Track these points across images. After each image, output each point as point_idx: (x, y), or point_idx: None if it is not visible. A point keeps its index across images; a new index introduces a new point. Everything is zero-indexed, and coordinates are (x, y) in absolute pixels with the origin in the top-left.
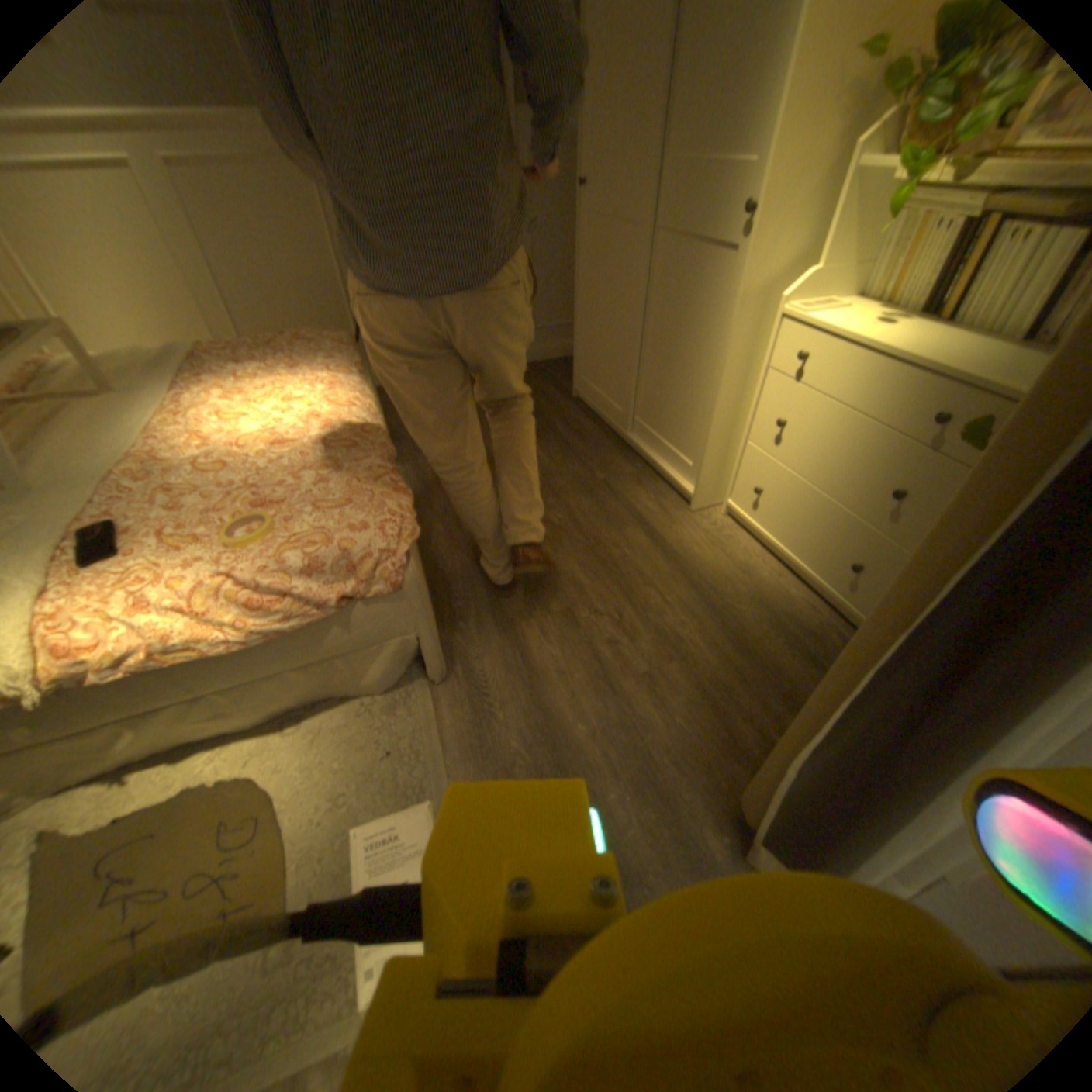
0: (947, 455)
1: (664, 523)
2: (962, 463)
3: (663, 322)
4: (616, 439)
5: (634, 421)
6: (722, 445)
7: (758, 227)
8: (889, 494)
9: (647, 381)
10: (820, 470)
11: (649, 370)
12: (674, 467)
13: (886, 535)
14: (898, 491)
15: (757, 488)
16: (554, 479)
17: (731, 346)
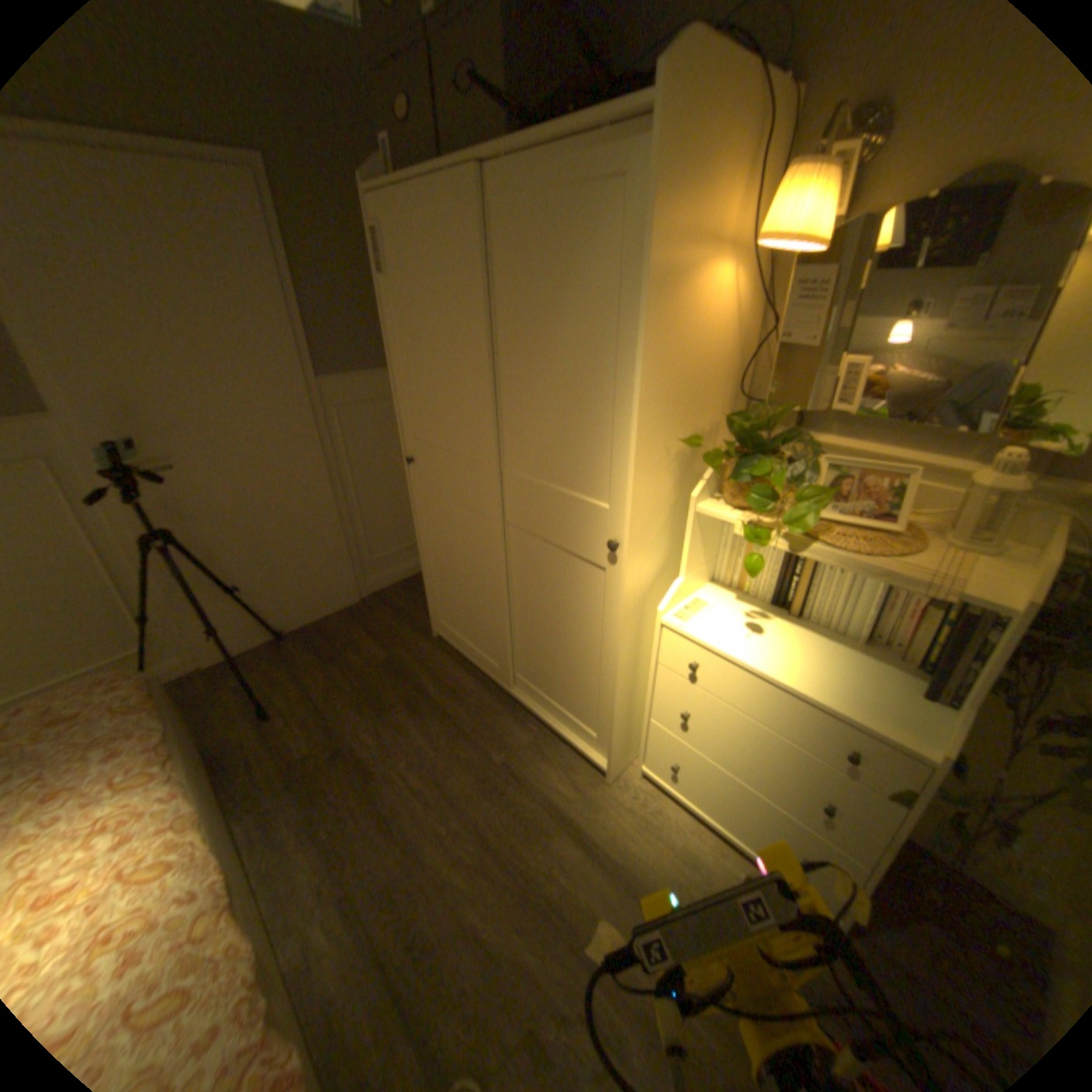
0: (865, 786)
1: (586, 815)
2: (881, 796)
3: (530, 601)
4: (497, 692)
5: (514, 677)
6: (624, 723)
7: (622, 560)
8: (816, 804)
9: (523, 646)
10: (736, 765)
11: (523, 636)
12: (573, 732)
13: (824, 839)
14: (828, 810)
15: (672, 767)
16: (447, 782)
17: (619, 652)
